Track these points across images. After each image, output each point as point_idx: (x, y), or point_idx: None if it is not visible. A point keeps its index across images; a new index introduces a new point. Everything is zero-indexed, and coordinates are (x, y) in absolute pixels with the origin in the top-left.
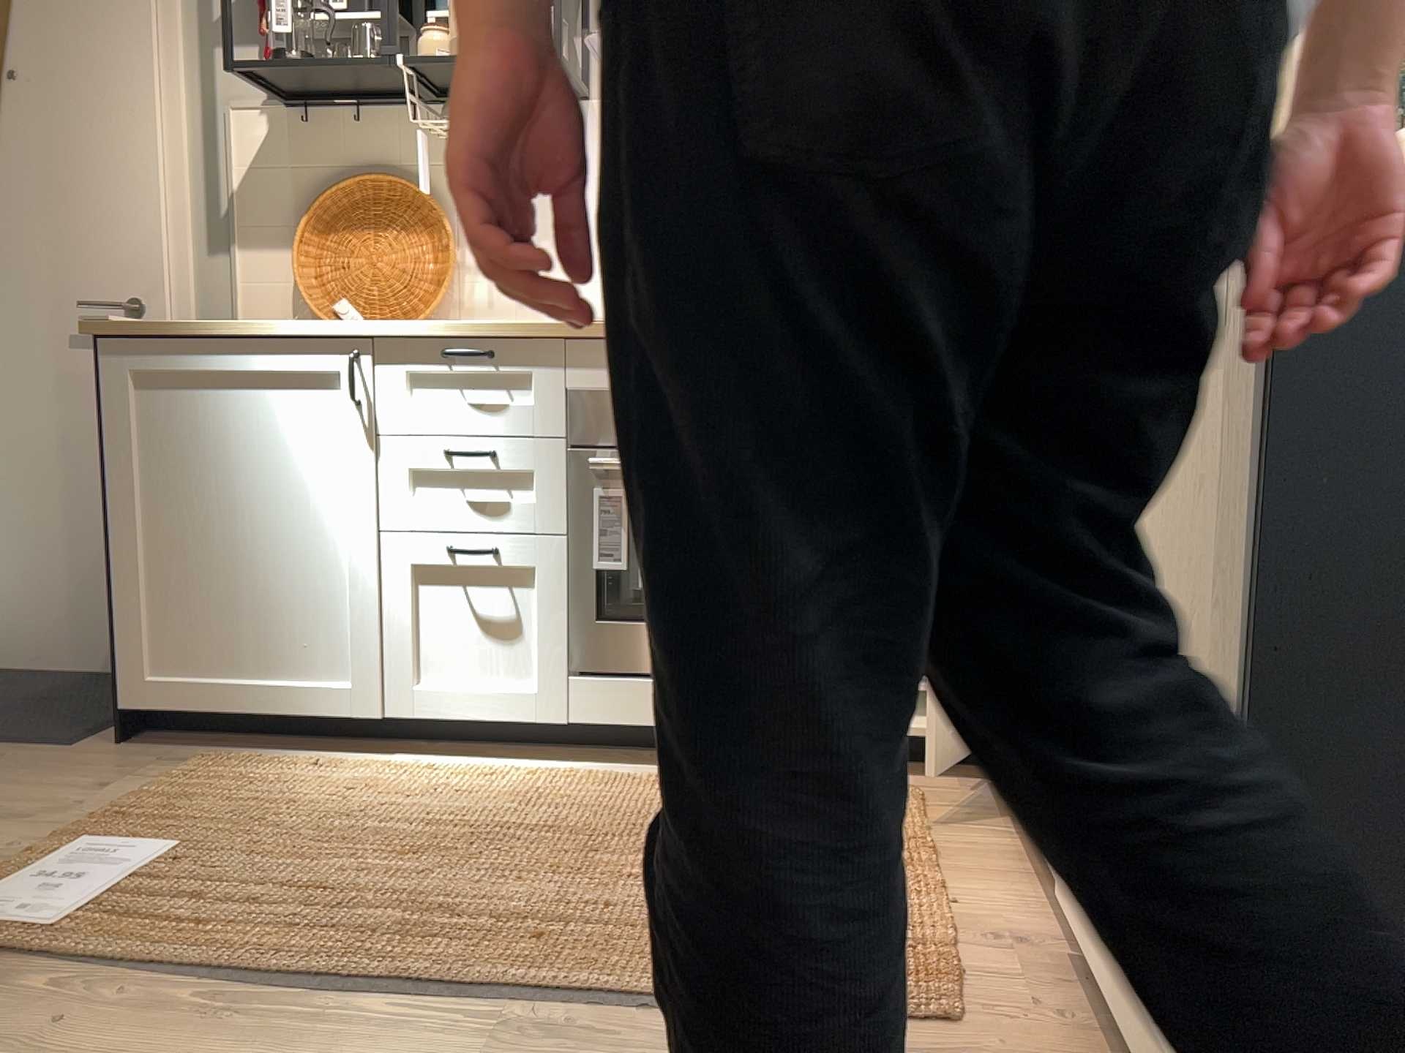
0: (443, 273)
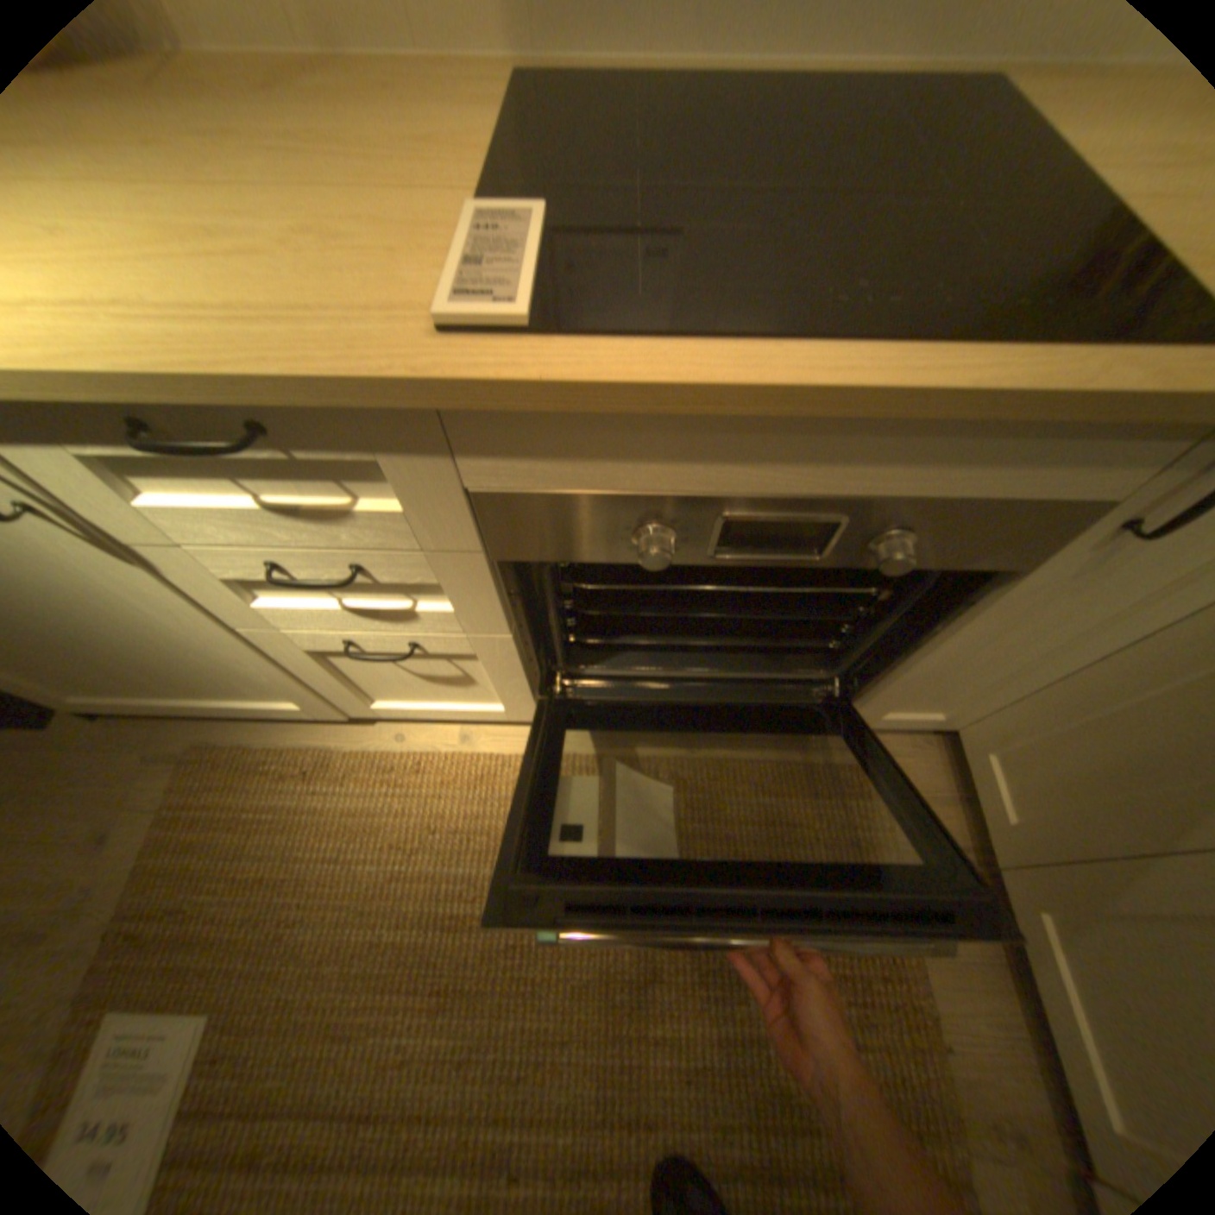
0: None
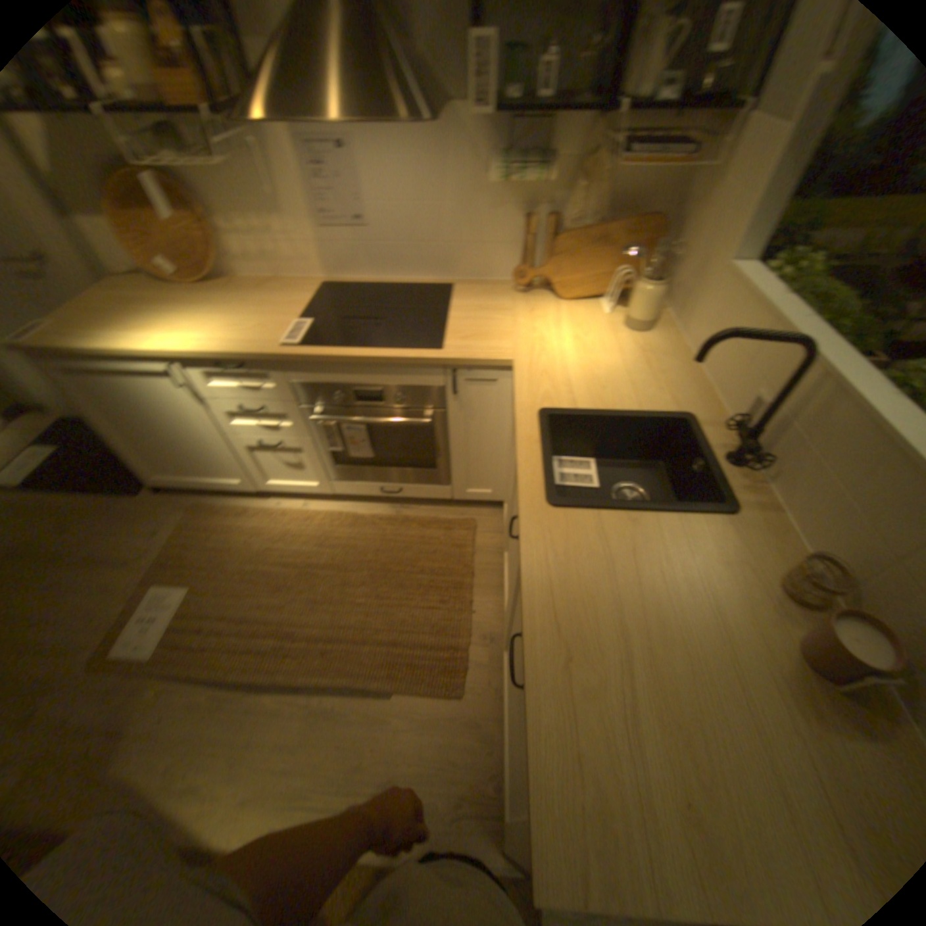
0: (203, 240)
